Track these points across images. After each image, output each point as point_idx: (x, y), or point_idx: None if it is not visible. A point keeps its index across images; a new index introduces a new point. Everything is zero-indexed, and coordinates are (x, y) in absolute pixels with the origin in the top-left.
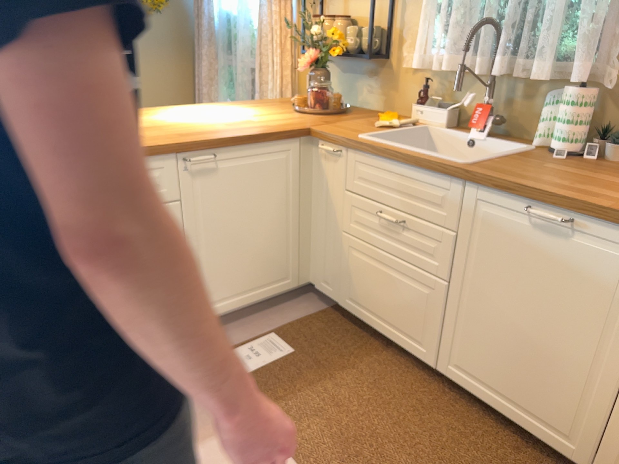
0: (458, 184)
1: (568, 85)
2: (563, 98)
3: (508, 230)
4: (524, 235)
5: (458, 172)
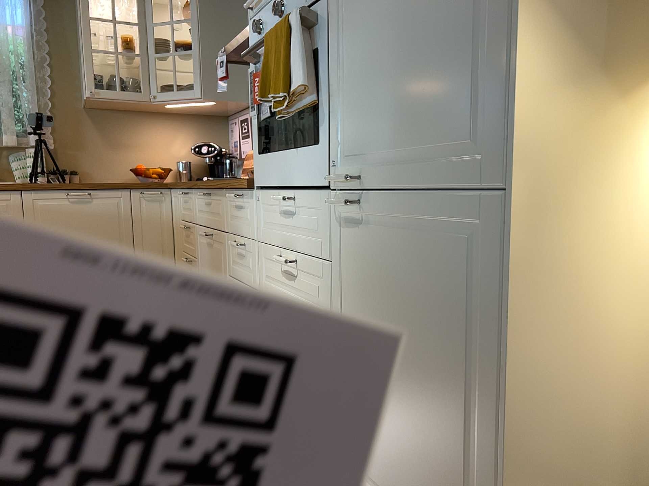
0: (16, 194)
1: (22, 150)
2: (23, 156)
3: (58, 209)
4: (67, 209)
5: (16, 186)
